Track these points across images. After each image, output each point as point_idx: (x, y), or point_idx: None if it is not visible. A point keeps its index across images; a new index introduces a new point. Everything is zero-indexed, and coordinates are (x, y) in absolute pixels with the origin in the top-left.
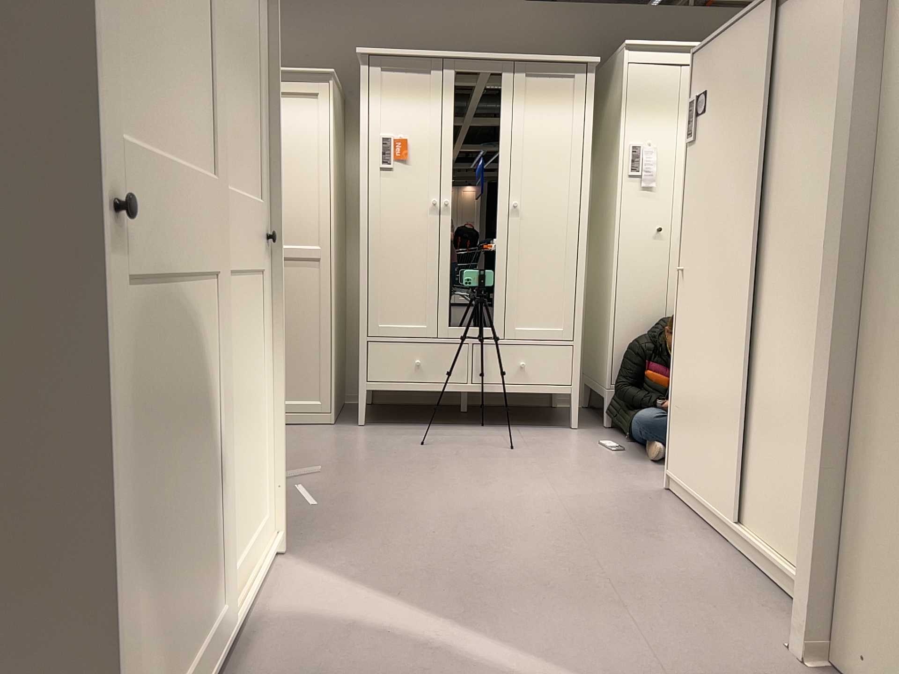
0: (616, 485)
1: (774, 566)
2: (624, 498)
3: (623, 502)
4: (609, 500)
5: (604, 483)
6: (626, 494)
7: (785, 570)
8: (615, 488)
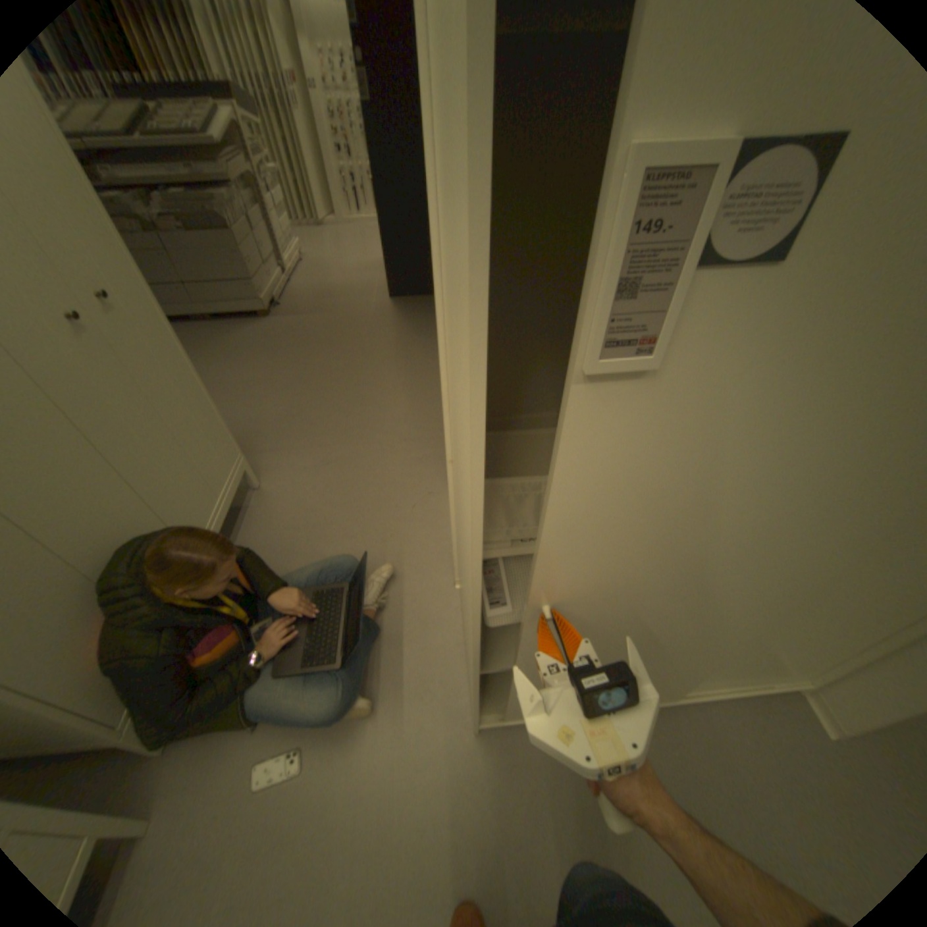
0: (459, 812)
1: (722, 702)
2: (511, 812)
3: (528, 819)
4: (524, 841)
5: (453, 833)
6: (495, 805)
7: (738, 698)
8: (475, 819)
